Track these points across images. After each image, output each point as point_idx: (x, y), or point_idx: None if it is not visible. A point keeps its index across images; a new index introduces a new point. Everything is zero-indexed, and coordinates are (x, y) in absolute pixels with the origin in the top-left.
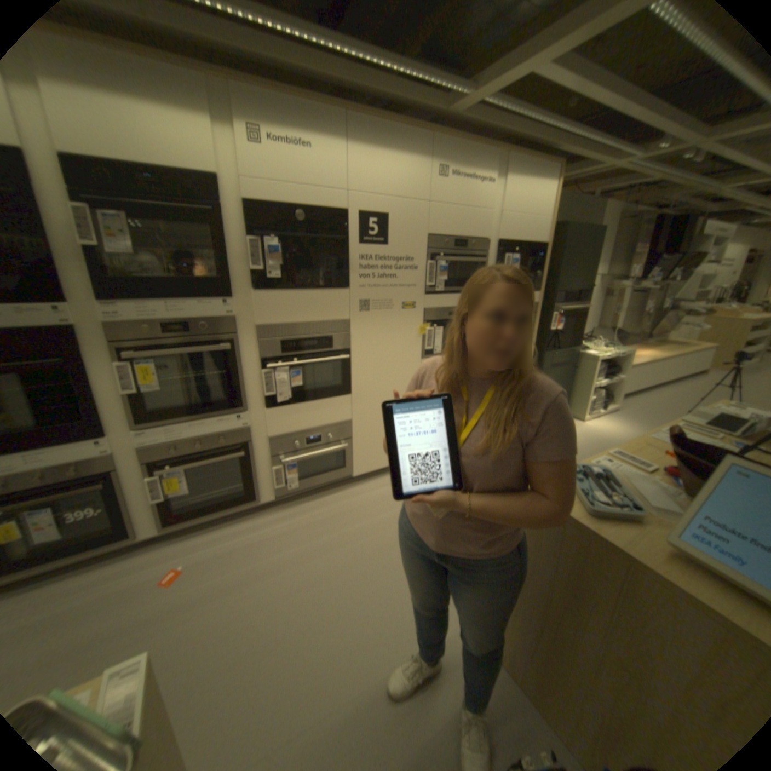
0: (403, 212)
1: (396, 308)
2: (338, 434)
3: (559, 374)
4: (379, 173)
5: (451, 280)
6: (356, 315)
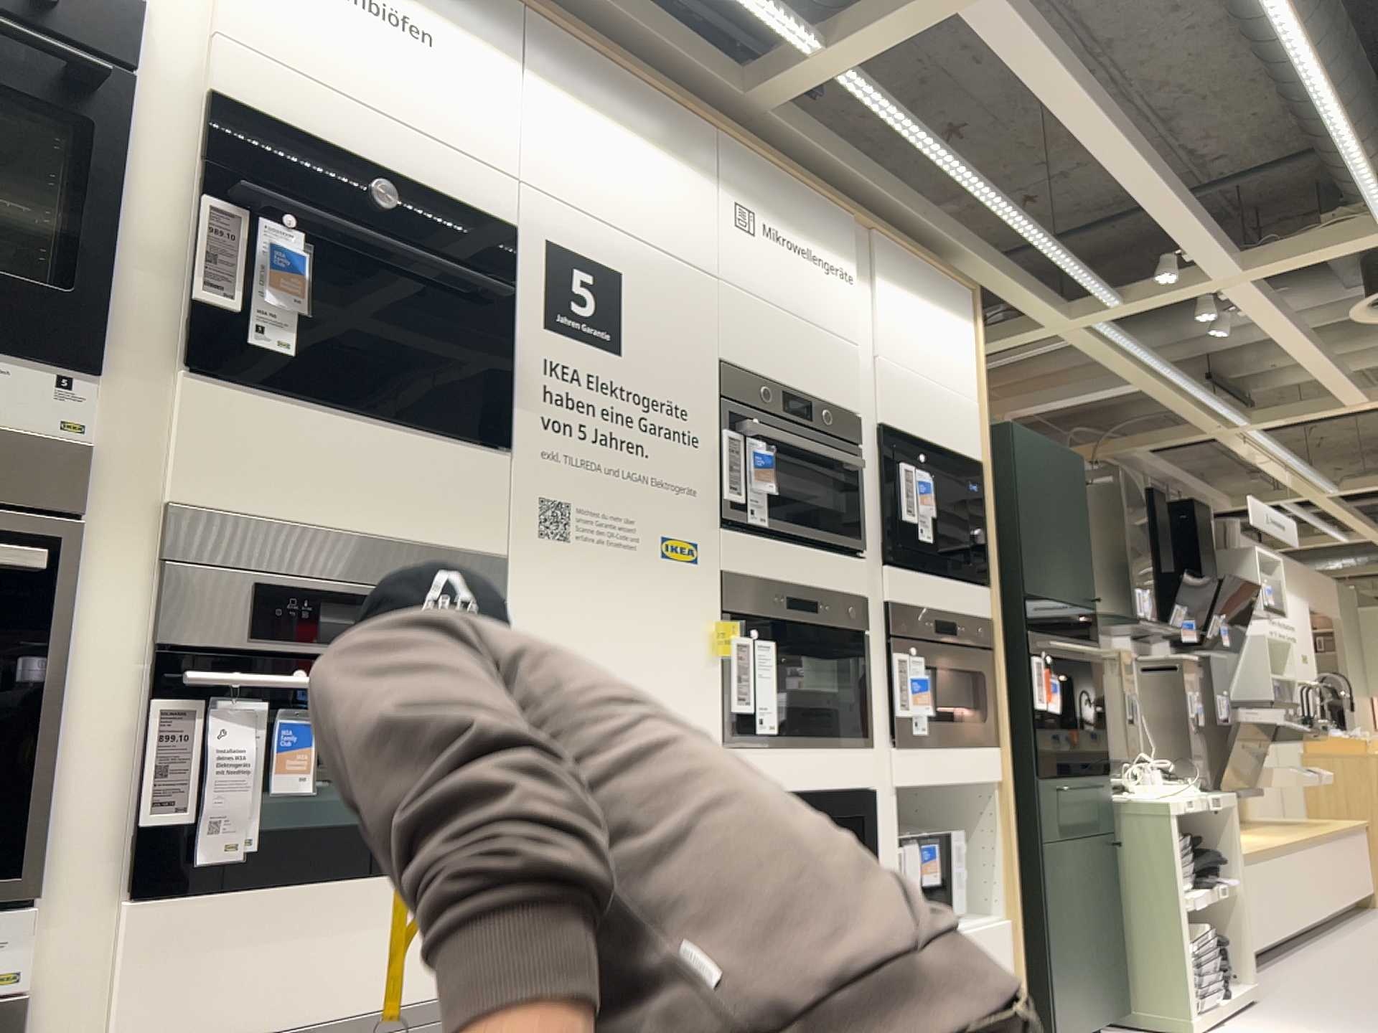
0: (658, 283)
1: (646, 551)
2: None
3: (1082, 863)
4: (599, 170)
5: (785, 501)
6: (527, 548)
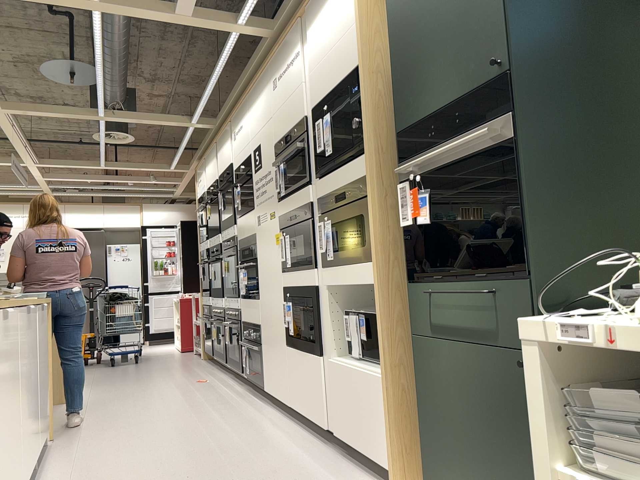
0: (264, 136)
1: (268, 219)
2: (256, 336)
3: (476, 370)
4: (256, 118)
5: (288, 180)
6: (256, 229)
